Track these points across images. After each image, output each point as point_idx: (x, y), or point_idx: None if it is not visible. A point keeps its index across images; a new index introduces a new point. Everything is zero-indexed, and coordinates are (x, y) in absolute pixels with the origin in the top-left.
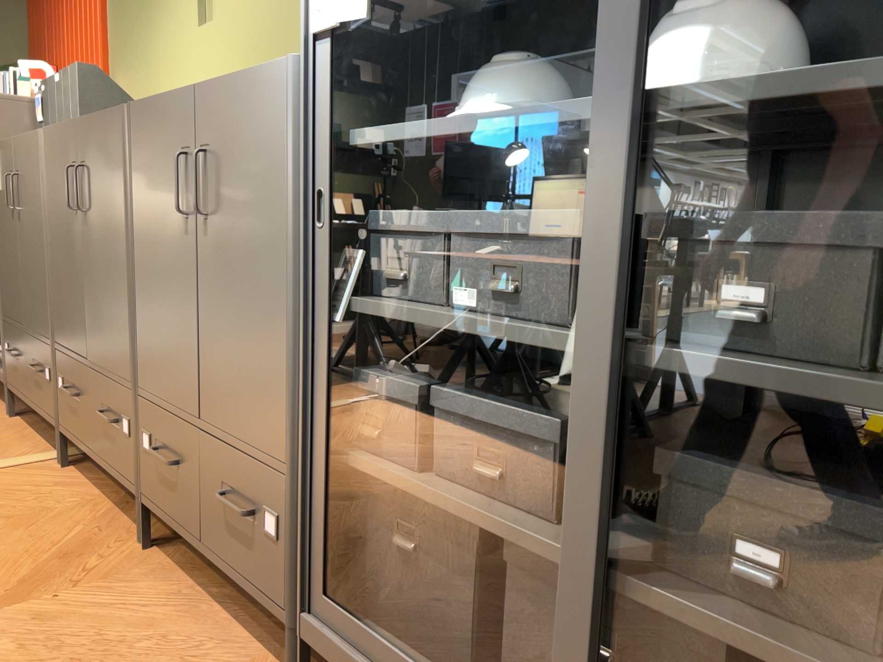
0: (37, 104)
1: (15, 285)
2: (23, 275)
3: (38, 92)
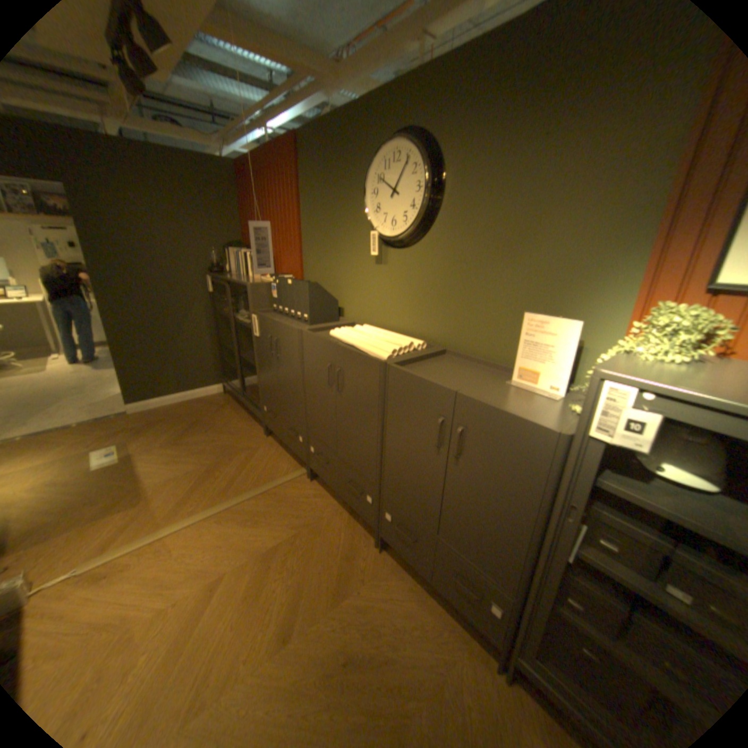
0: (273, 287)
1: (273, 385)
2: (281, 386)
3: (273, 280)
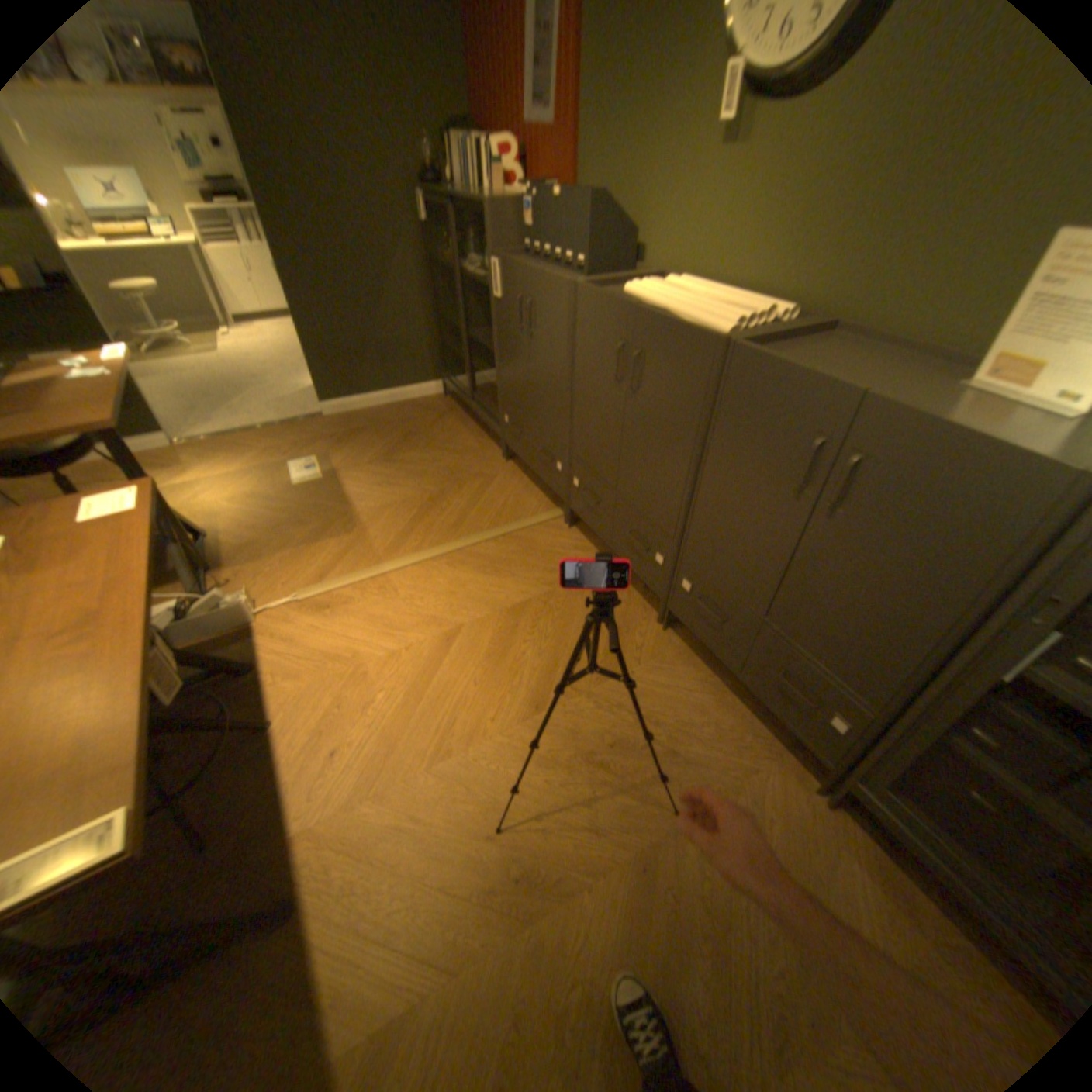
0: (525, 207)
1: (521, 384)
2: (534, 384)
3: (526, 194)
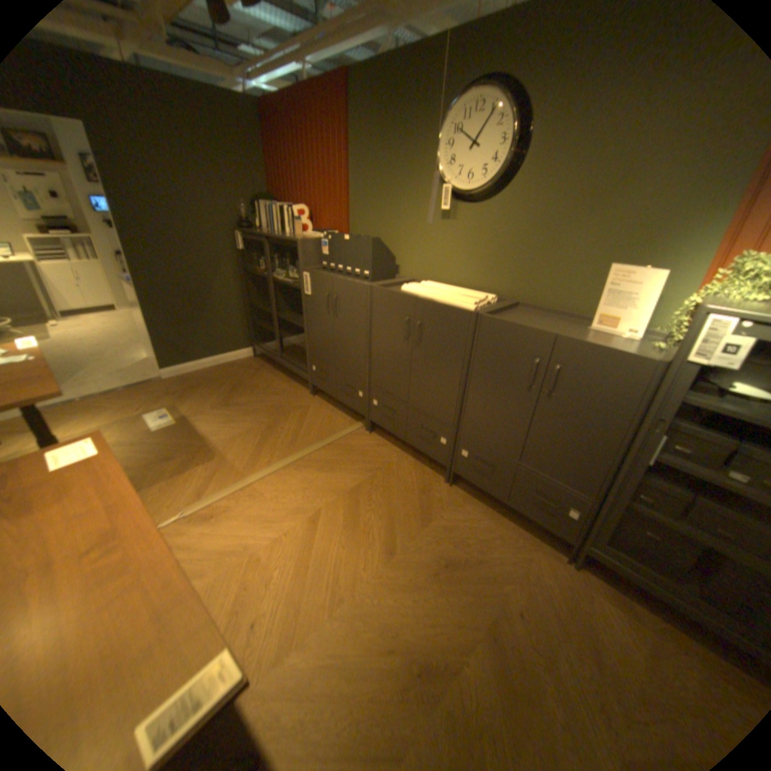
0: (323, 243)
1: (326, 344)
2: (338, 344)
3: (323, 236)
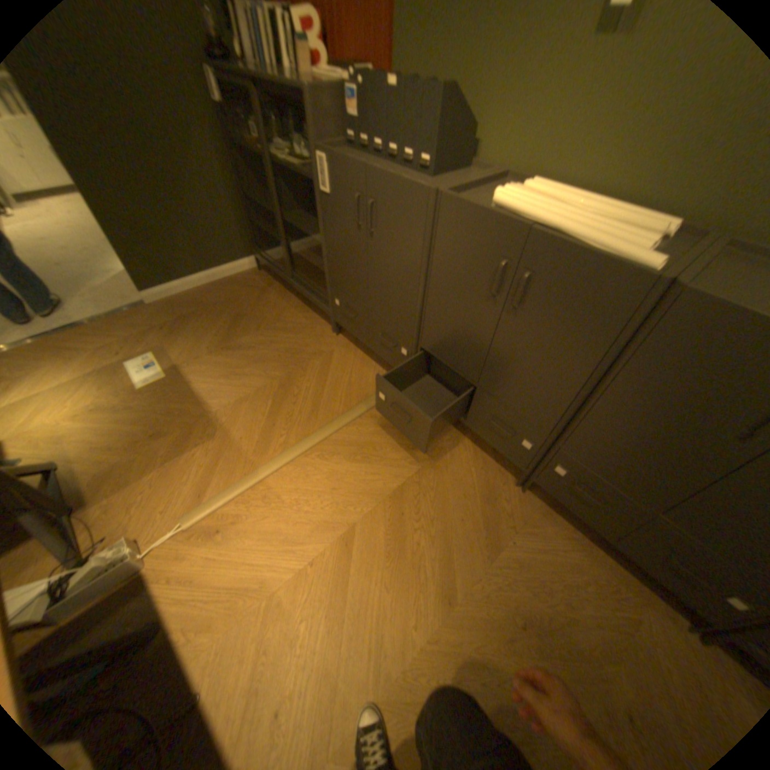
0: (347, 93)
1: (355, 275)
2: (372, 278)
3: (347, 78)
